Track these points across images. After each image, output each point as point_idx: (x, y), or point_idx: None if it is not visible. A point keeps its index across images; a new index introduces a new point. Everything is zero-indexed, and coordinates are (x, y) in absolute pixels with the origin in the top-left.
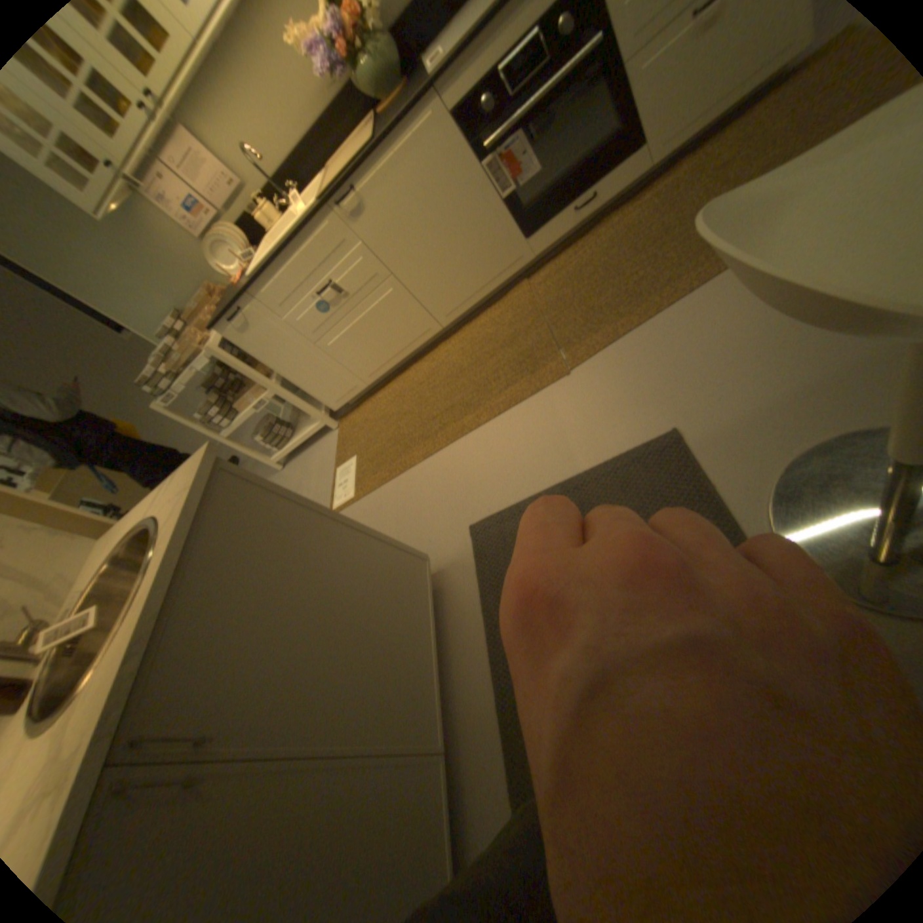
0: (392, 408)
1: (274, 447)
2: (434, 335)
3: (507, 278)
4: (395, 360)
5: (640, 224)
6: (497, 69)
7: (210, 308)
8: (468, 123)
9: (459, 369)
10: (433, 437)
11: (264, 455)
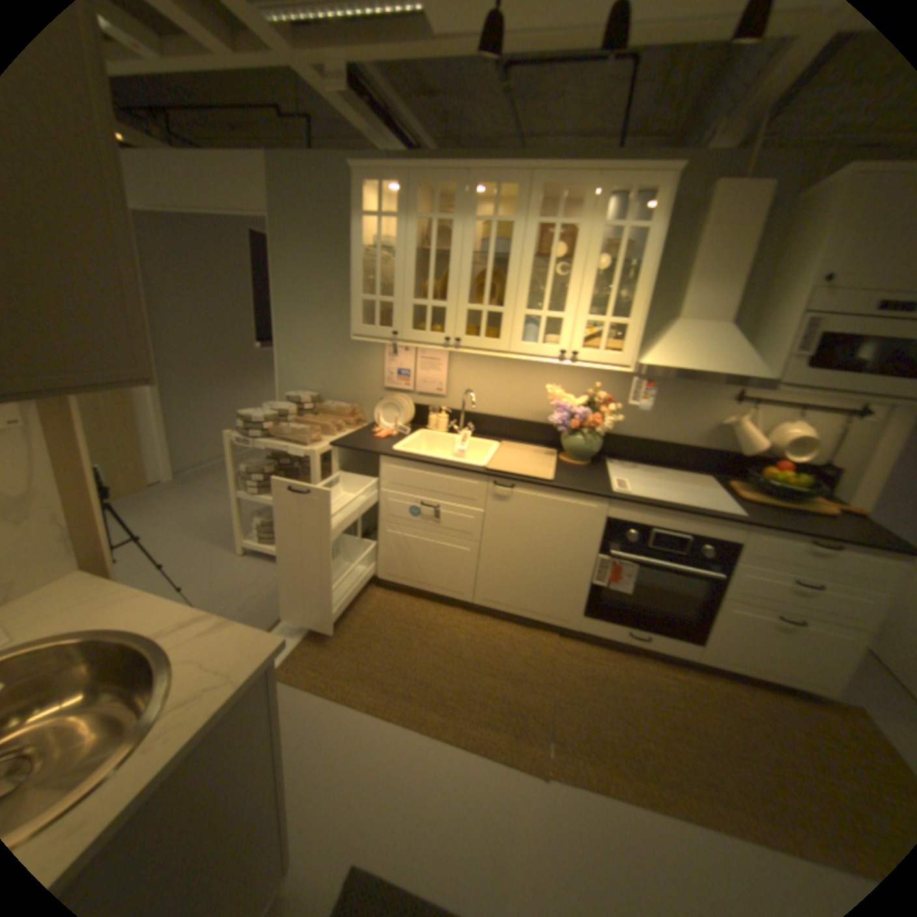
0: (376, 618)
1: (256, 537)
2: (460, 600)
3: (546, 623)
4: (415, 584)
5: (666, 696)
6: (651, 530)
7: (340, 422)
8: (611, 532)
9: (457, 652)
10: (390, 698)
11: (242, 533)
